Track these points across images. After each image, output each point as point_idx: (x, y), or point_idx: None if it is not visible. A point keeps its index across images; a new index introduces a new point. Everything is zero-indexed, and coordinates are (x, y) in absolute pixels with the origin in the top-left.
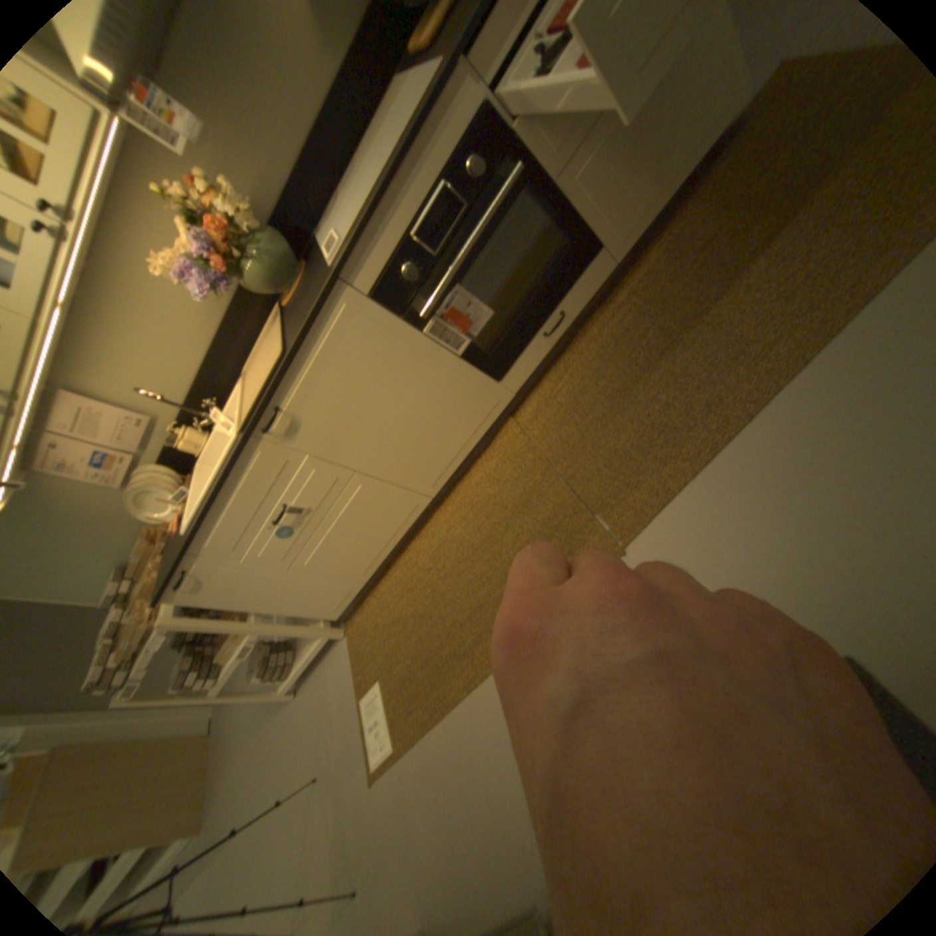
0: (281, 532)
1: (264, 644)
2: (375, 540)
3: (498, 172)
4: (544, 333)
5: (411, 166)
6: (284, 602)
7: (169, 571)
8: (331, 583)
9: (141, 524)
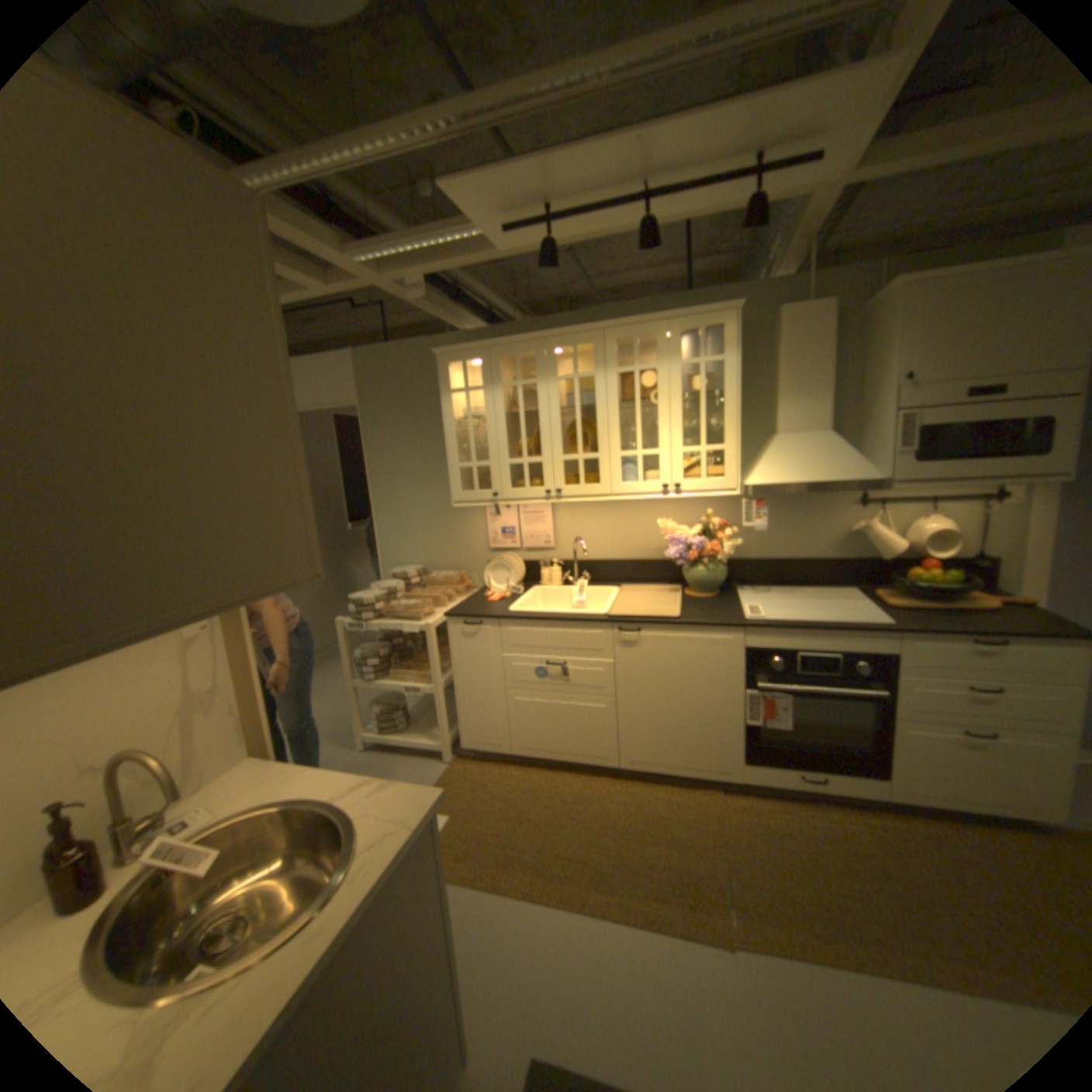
0: (541, 670)
1: (404, 699)
2: (559, 741)
3: (873, 684)
4: (803, 778)
5: (835, 636)
6: (472, 699)
7: (477, 613)
8: (503, 726)
9: (465, 568)
